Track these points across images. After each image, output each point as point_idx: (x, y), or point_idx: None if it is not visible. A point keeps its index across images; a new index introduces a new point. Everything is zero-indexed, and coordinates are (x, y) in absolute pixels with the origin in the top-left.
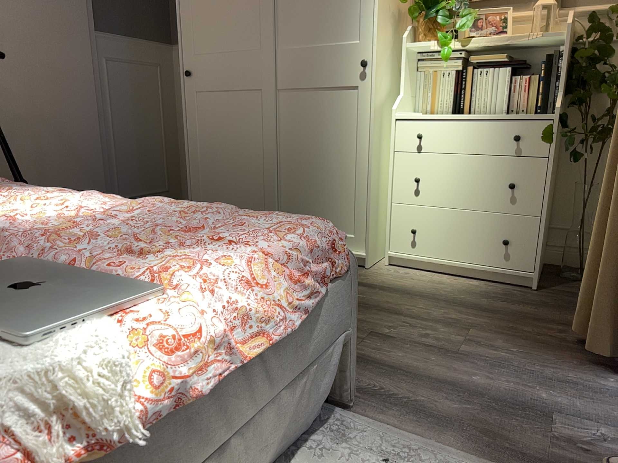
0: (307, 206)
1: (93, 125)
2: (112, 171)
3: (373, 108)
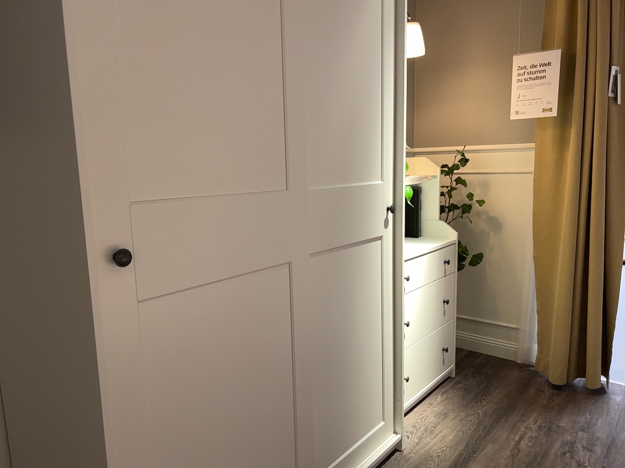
0: (340, 422)
1: None
2: None
3: (402, 259)
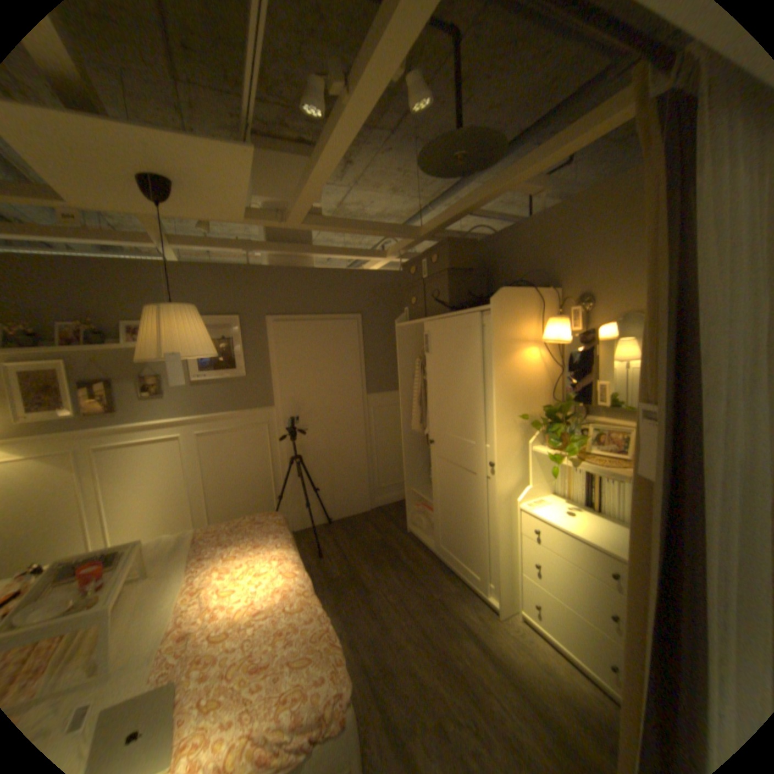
0: (465, 548)
1: (361, 449)
2: (373, 473)
3: (498, 501)
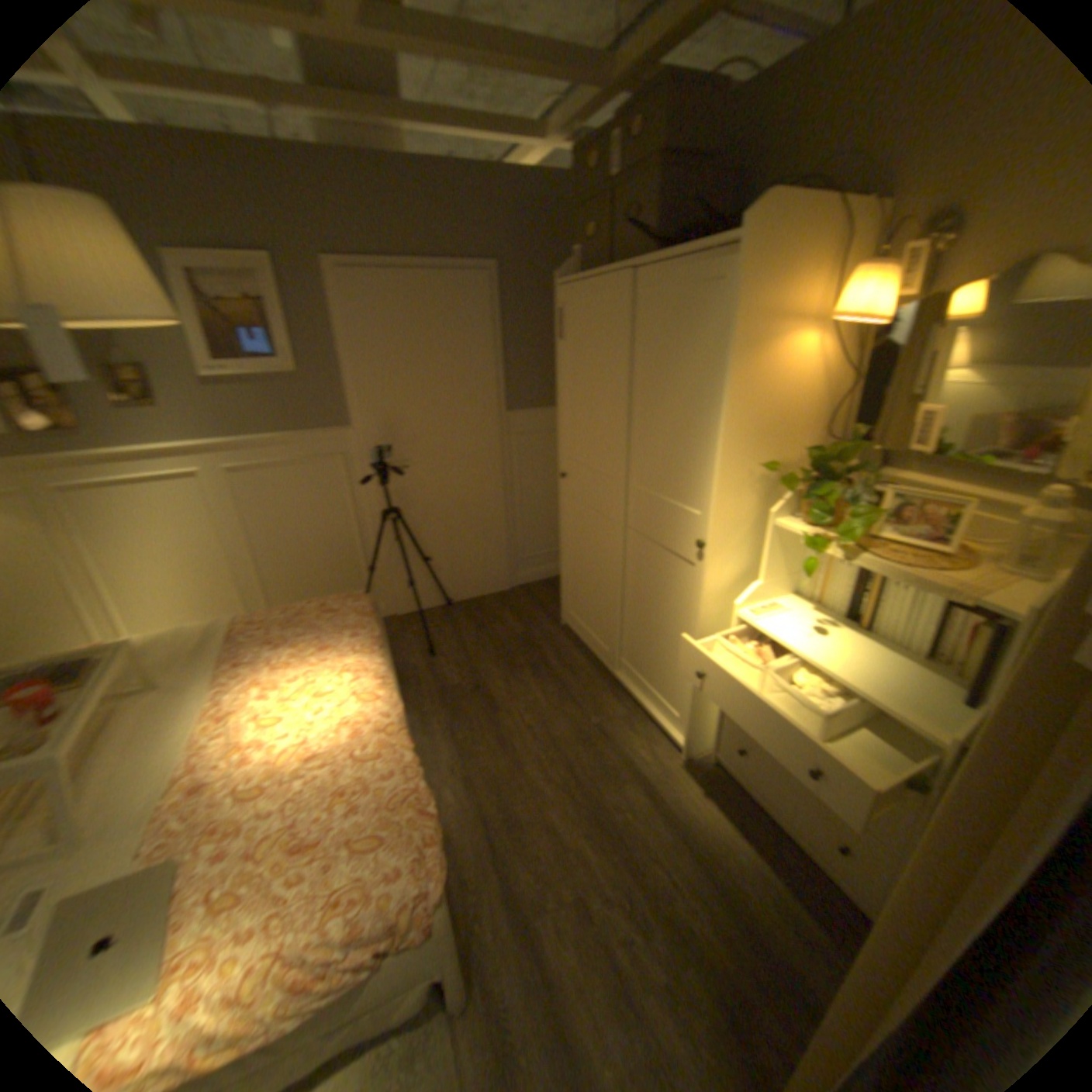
0: (642, 657)
1: (495, 500)
2: (514, 536)
3: (703, 602)
